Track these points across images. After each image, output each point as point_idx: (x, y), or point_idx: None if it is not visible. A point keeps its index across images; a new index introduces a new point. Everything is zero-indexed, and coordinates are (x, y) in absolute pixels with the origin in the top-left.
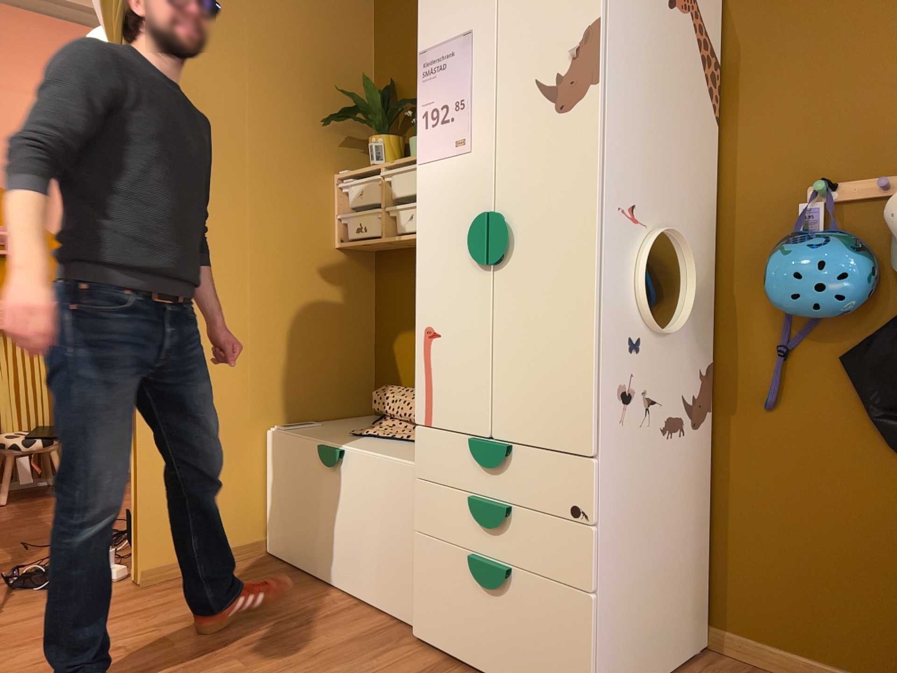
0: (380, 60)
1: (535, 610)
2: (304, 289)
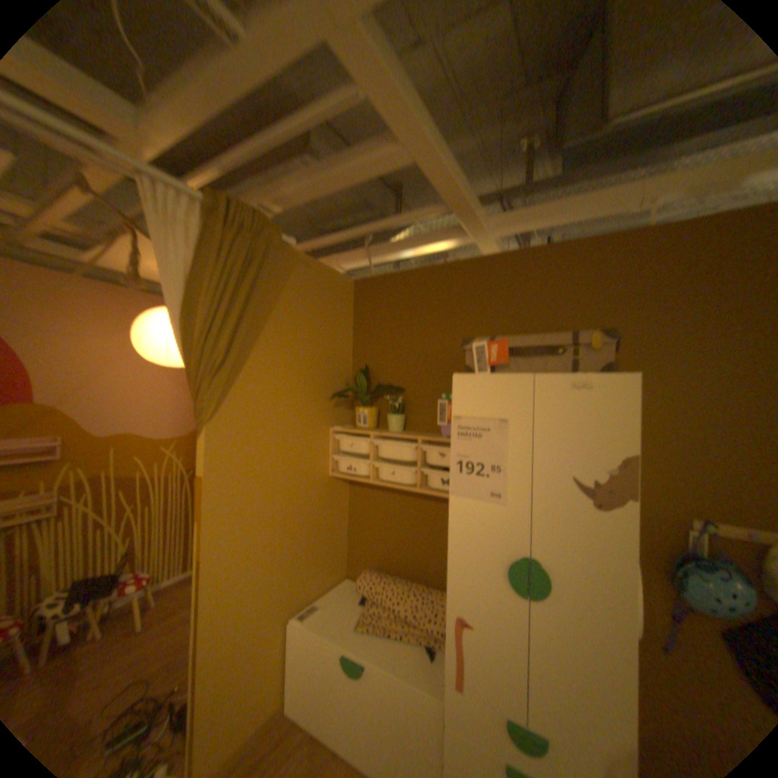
0: (357, 350)
1: None
2: (311, 512)
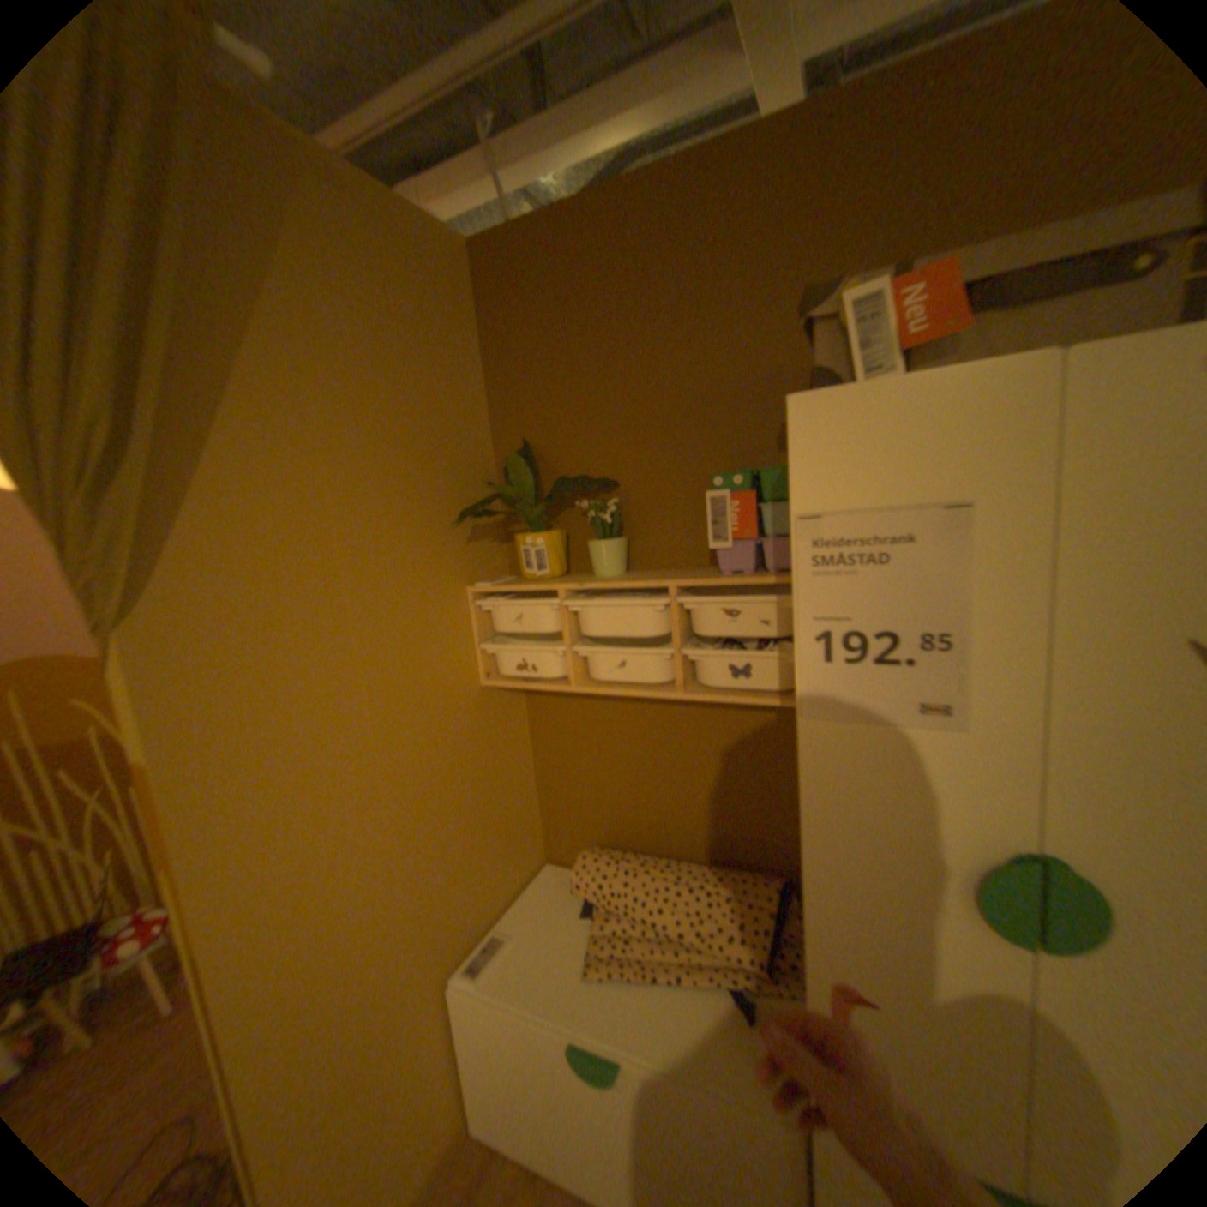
0: (498, 406)
1: None
2: (456, 763)
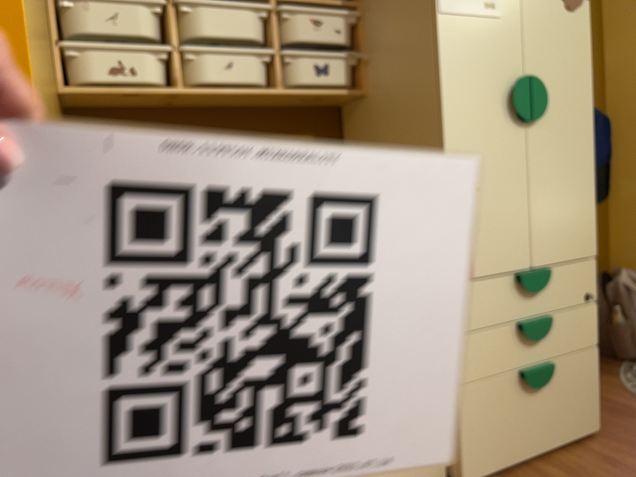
0: None
1: (568, 379)
2: None
